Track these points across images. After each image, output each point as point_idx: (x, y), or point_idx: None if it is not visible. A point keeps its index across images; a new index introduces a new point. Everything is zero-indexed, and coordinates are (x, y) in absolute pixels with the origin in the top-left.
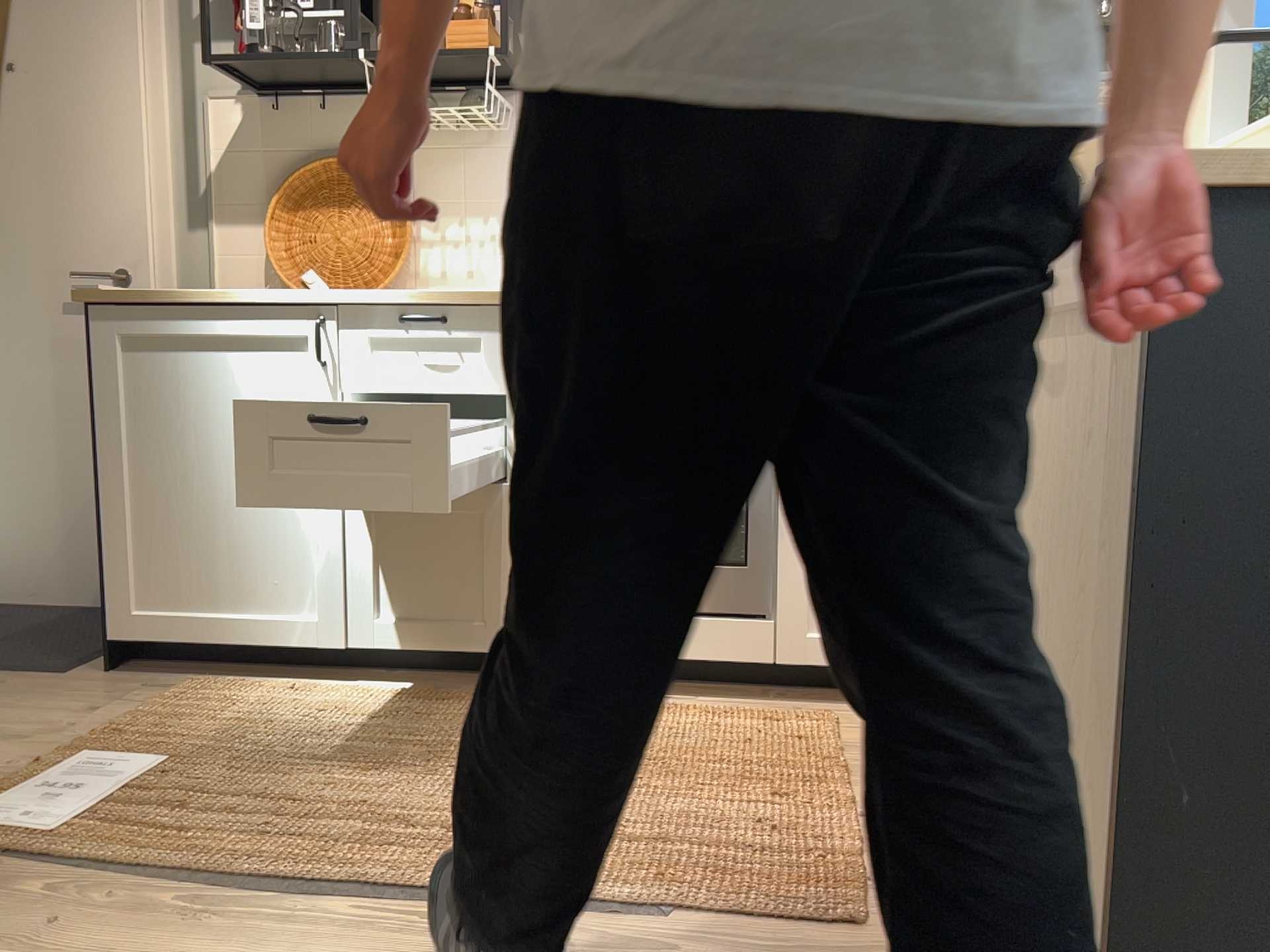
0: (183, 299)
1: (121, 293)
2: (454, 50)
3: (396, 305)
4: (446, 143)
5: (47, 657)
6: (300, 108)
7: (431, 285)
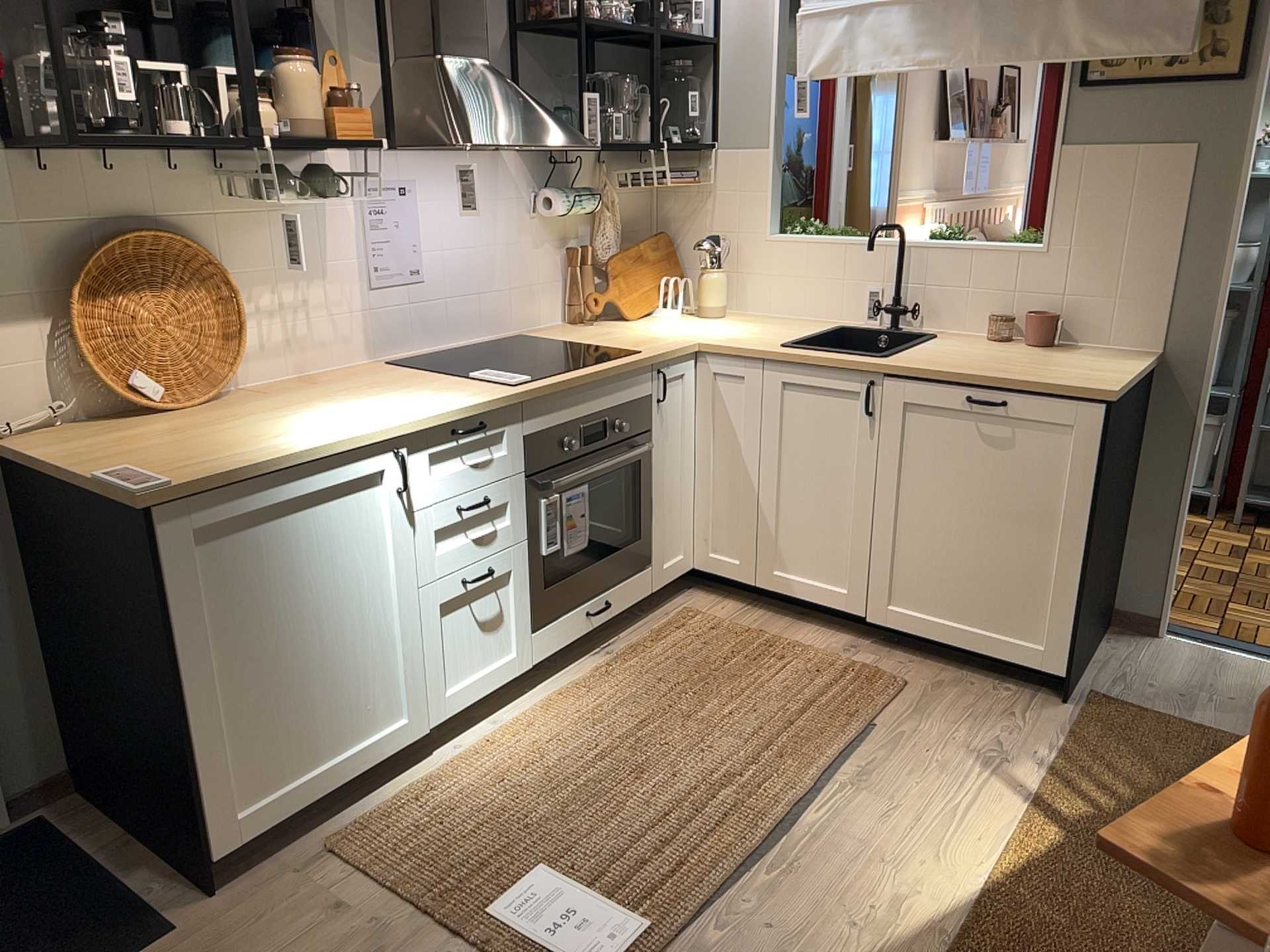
0: (270, 467)
1: (200, 480)
2: (348, 138)
3: (452, 420)
4: (251, 206)
5: (84, 941)
6: (71, 166)
7: (254, 361)
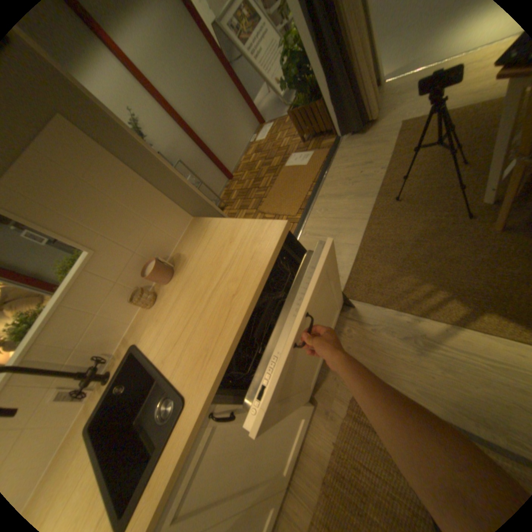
0: None
1: None
2: None
3: None
4: None
5: None
6: None
7: None
